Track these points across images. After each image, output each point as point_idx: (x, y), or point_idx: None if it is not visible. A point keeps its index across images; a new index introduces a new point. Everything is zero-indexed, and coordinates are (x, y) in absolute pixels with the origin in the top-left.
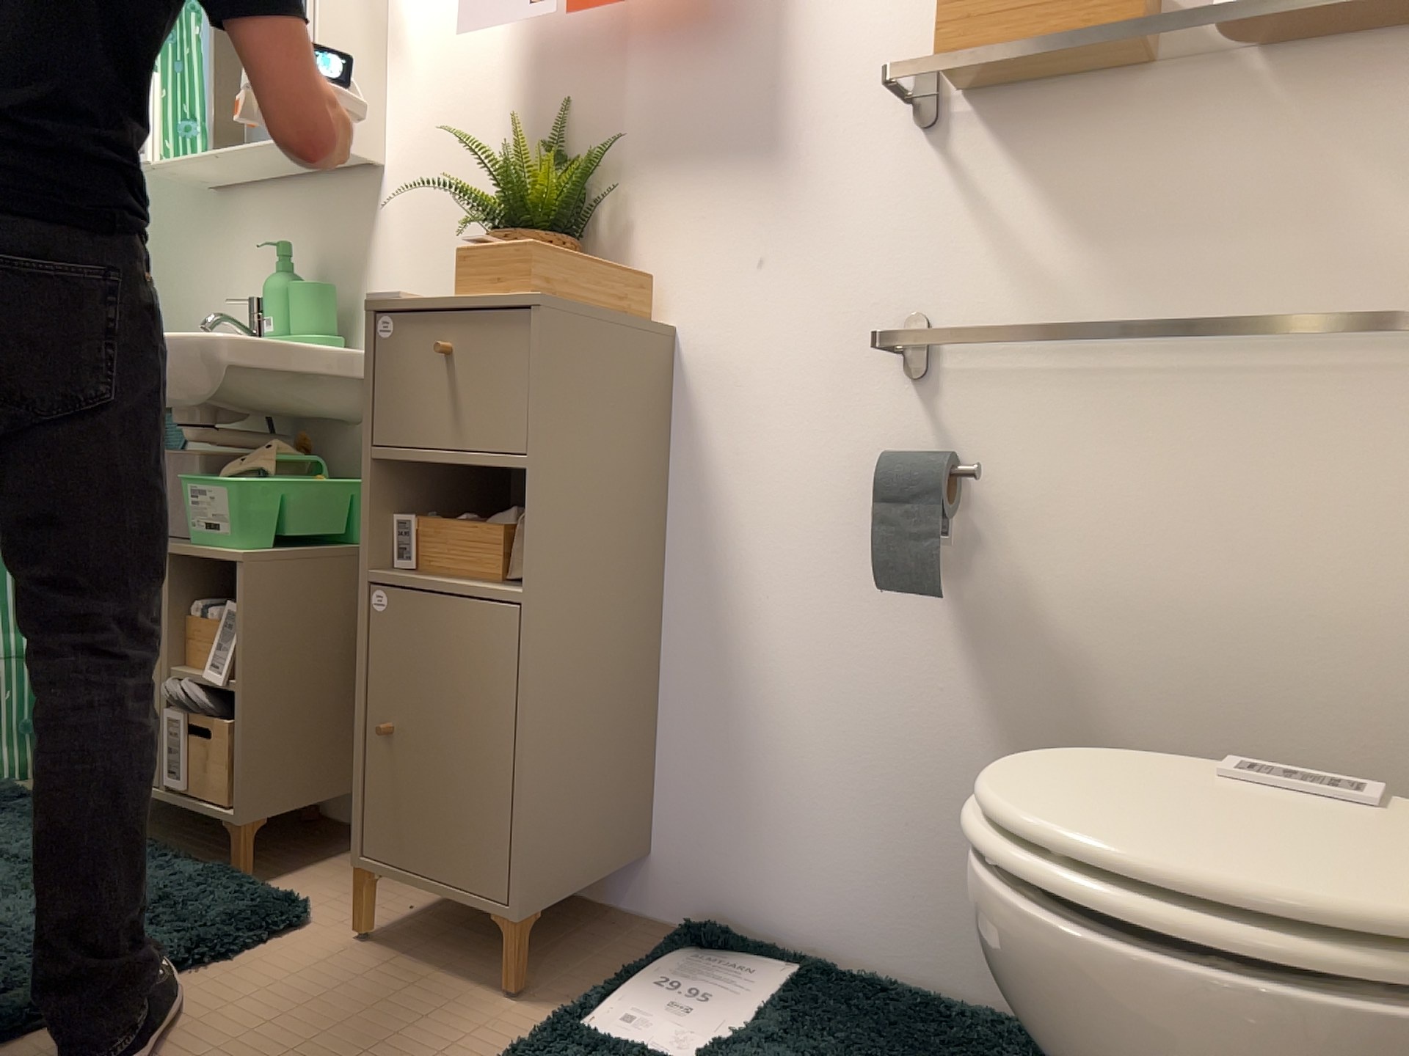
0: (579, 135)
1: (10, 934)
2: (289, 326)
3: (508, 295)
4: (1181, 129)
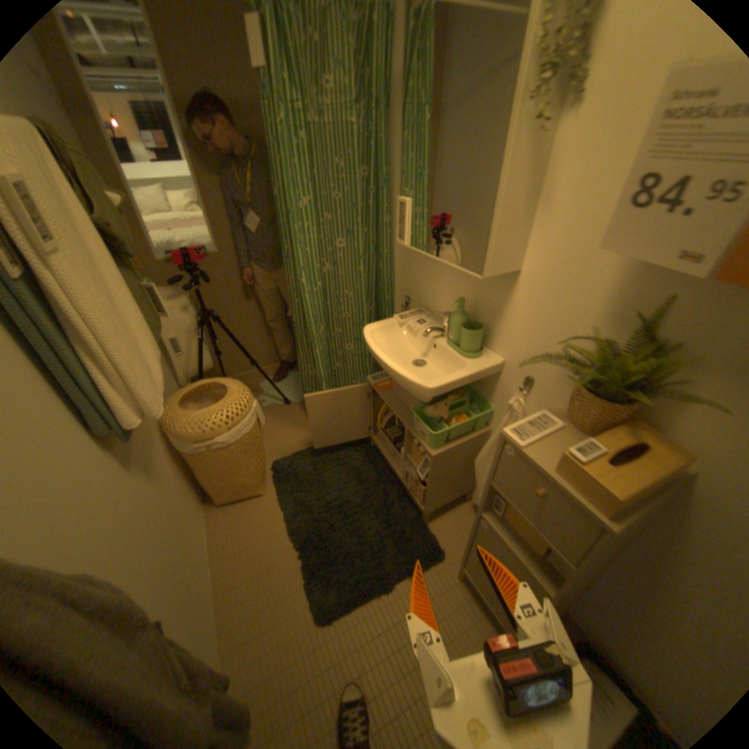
0: (676, 322)
1: (364, 544)
2: (460, 339)
3: (595, 509)
4: None
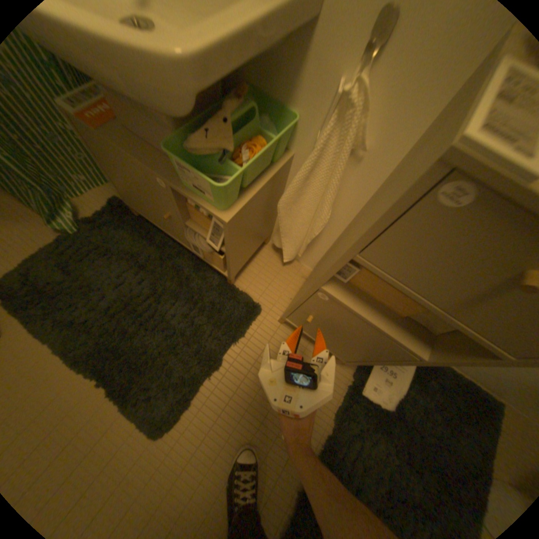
0: None
1: (173, 336)
2: None
3: None
4: None
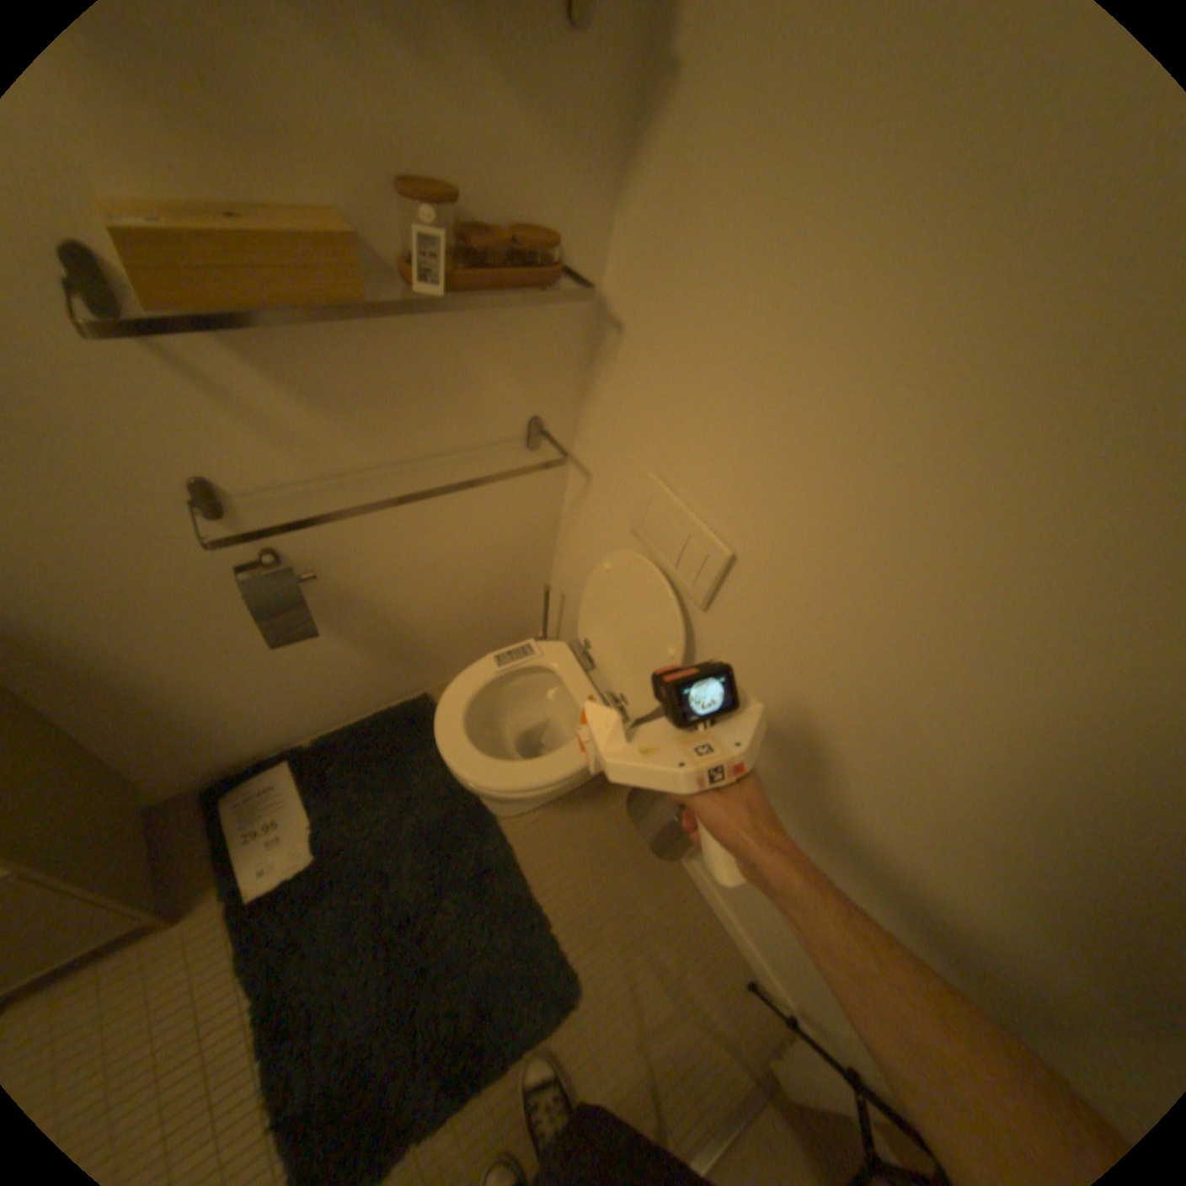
0: None
1: None
2: None
3: None
4: (374, 328)
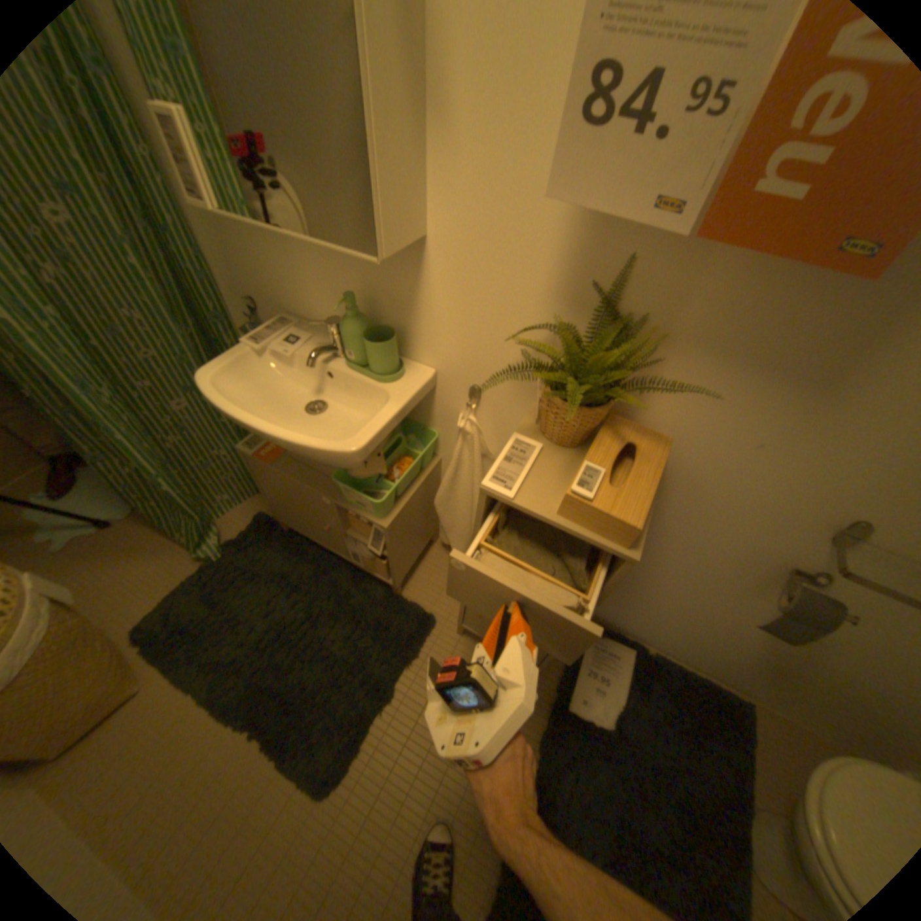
0: (637, 290)
1: (335, 666)
2: (366, 356)
3: (611, 544)
4: None
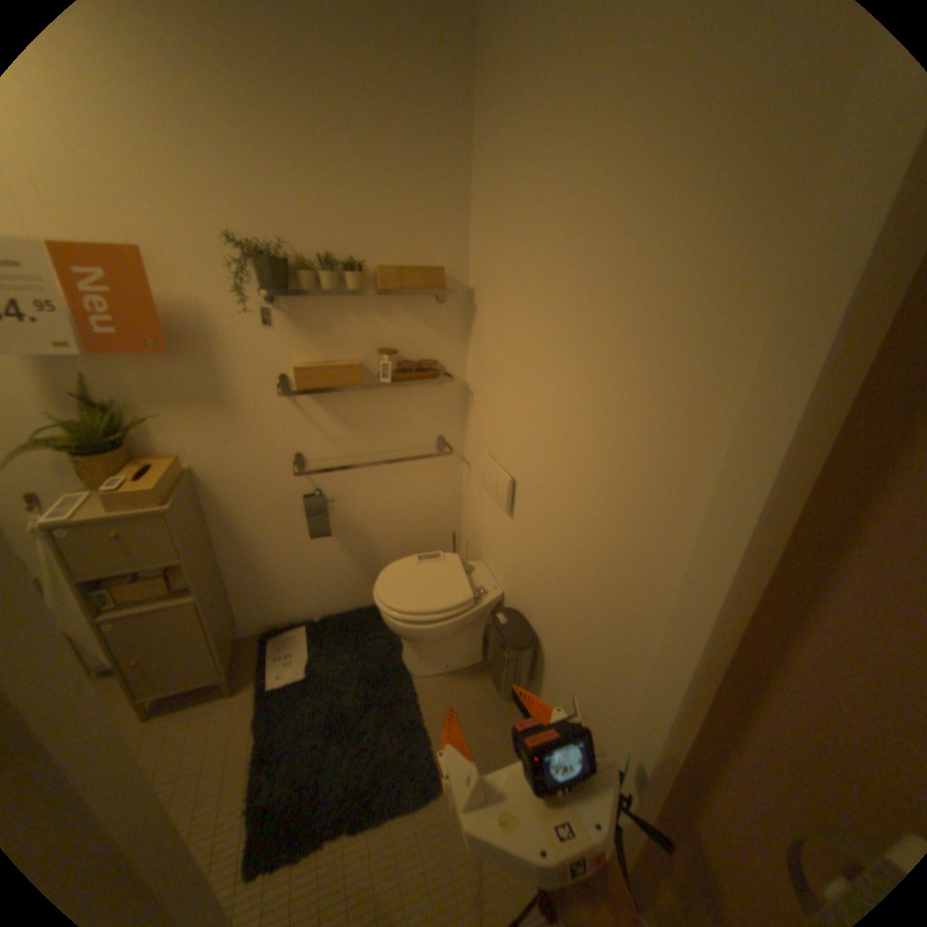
0: (96, 392)
1: None
2: None
3: (147, 512)
4: (368, 399)
